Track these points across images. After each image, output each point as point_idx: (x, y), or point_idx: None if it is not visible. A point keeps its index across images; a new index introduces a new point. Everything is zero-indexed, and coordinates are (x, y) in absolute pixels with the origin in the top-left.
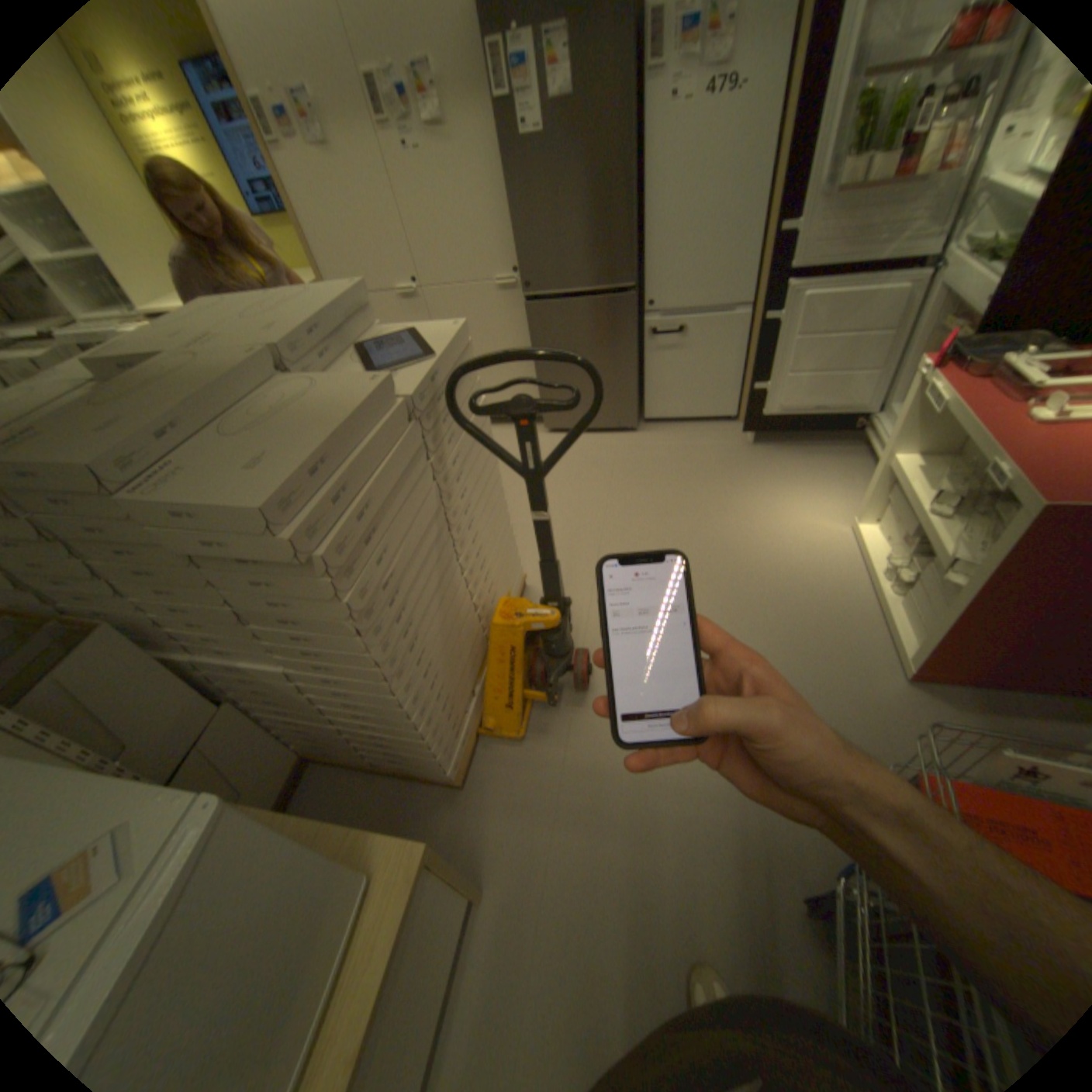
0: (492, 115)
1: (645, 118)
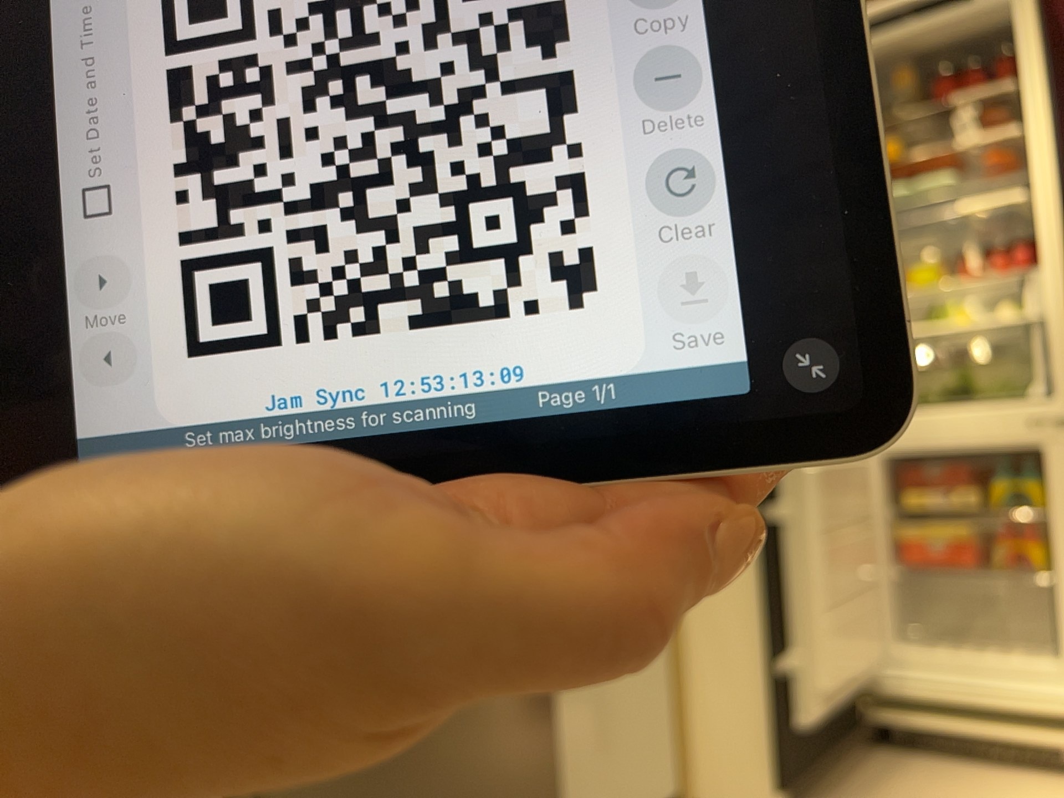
0: None
1: None
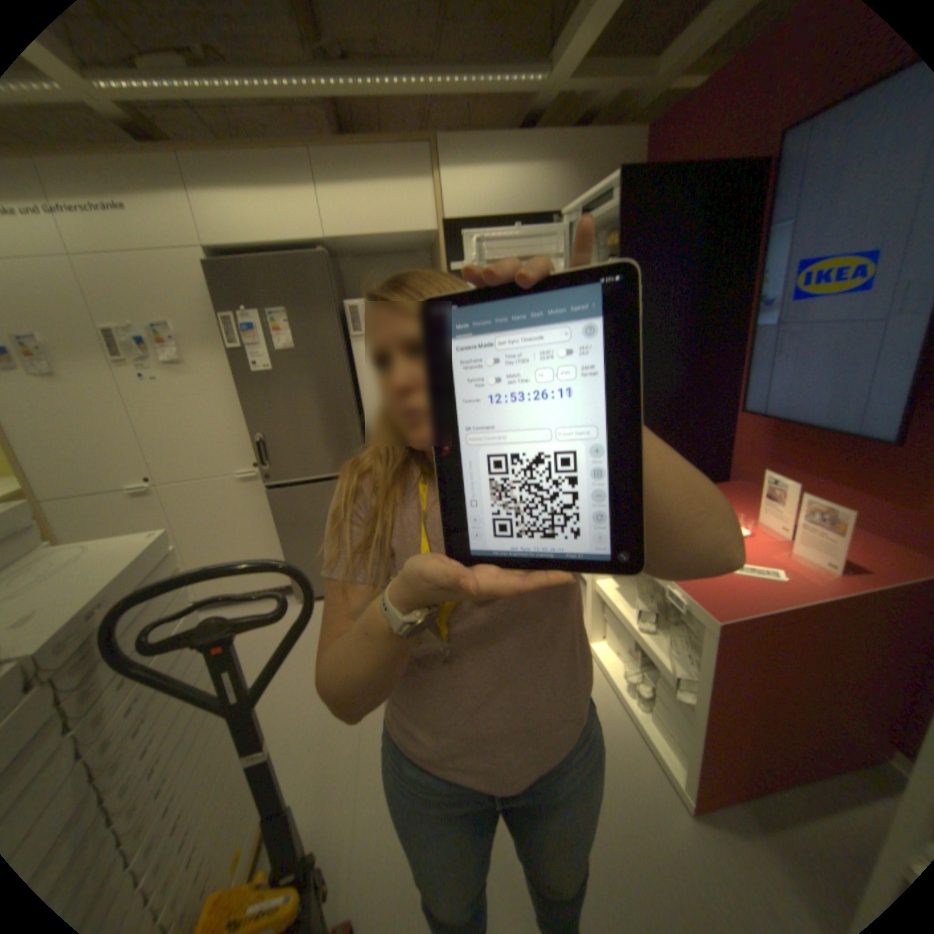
0: (227, 357)
1: (355, 362)
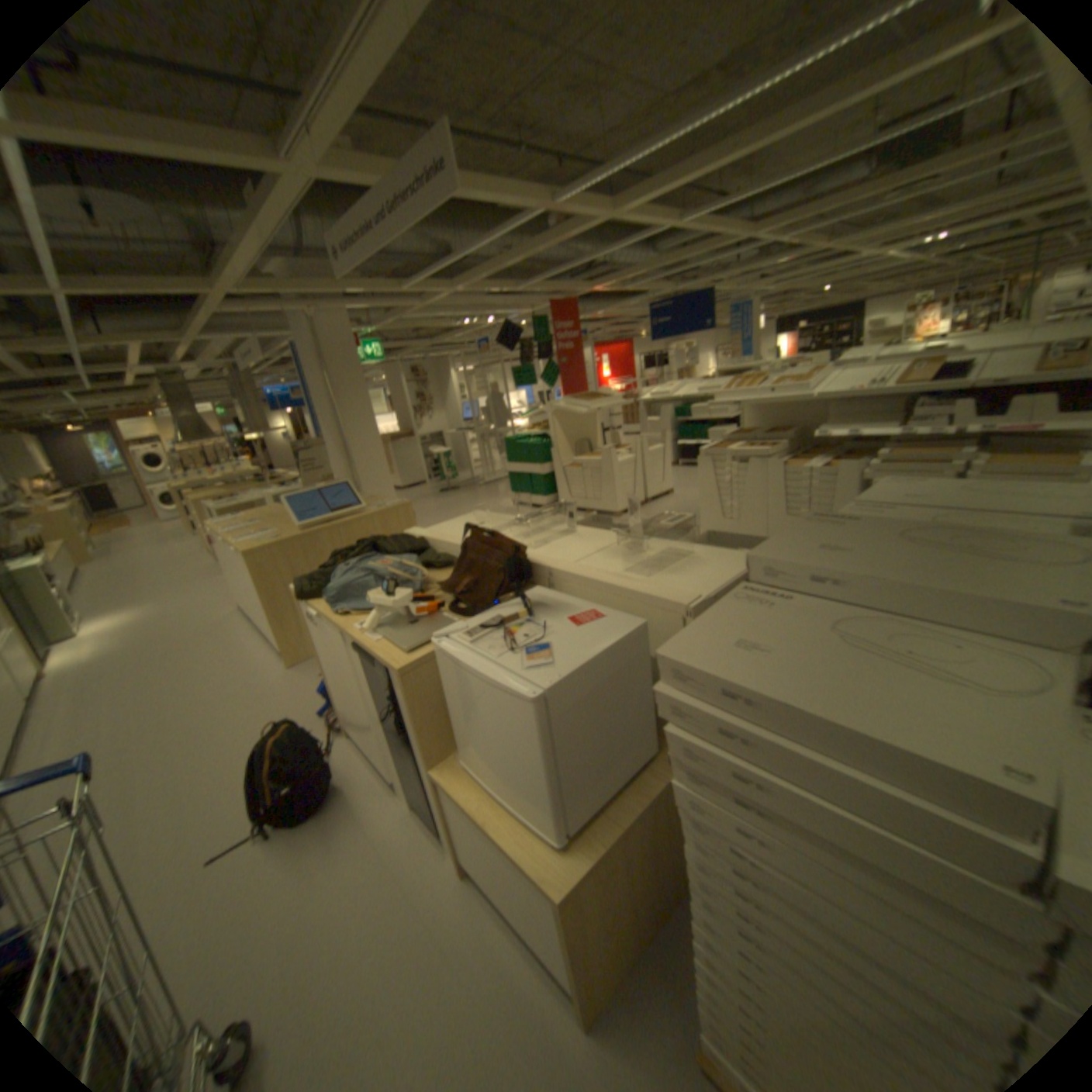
0: None
1: None
